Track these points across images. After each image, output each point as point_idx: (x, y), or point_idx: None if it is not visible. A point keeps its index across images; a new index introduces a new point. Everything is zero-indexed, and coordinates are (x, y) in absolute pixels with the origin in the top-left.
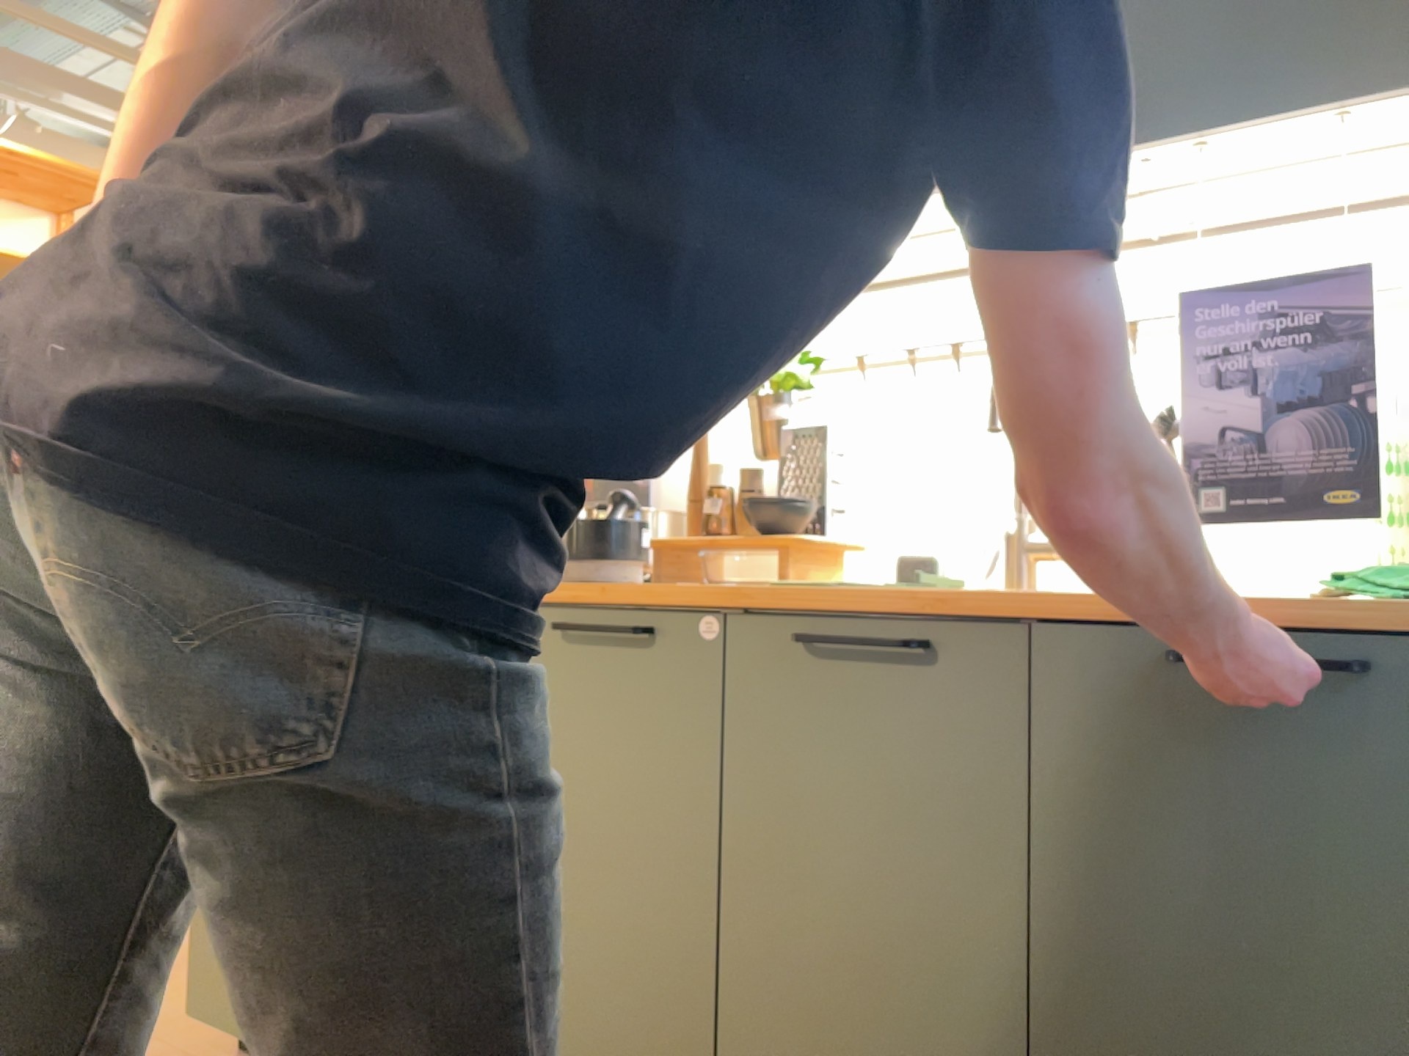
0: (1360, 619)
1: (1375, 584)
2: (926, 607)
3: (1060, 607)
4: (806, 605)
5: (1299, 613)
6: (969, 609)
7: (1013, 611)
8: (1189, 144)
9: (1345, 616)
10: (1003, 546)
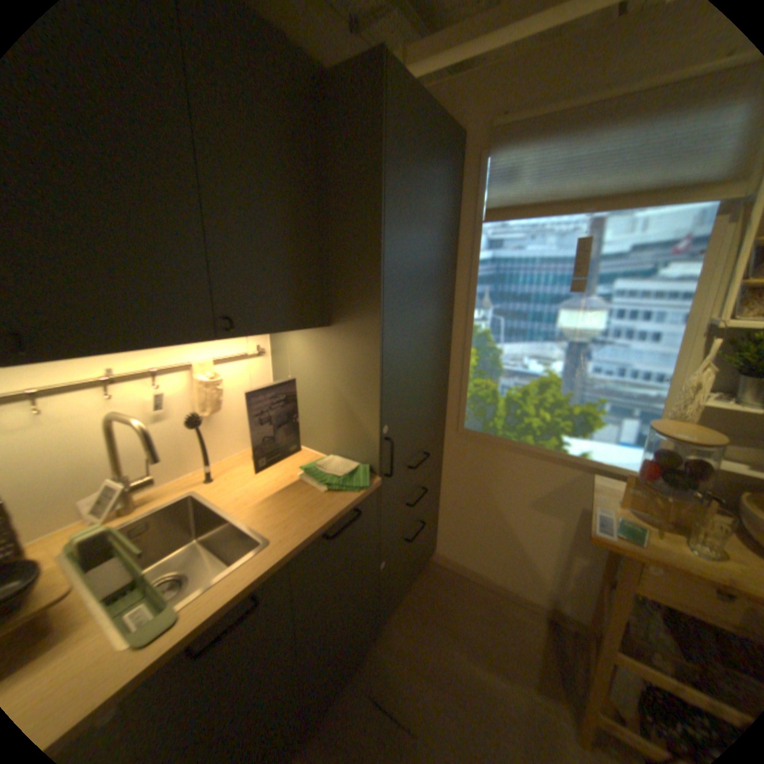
0: (350, 500)
1: (341, 486)
2: (250, 587)
3: (298, 550)
4: (187, 640)
5: (339, 506)
6: (268, 574)
7: (283, 562)
8: (246, 334)
9: (355, 504)
10: (114, 498)
